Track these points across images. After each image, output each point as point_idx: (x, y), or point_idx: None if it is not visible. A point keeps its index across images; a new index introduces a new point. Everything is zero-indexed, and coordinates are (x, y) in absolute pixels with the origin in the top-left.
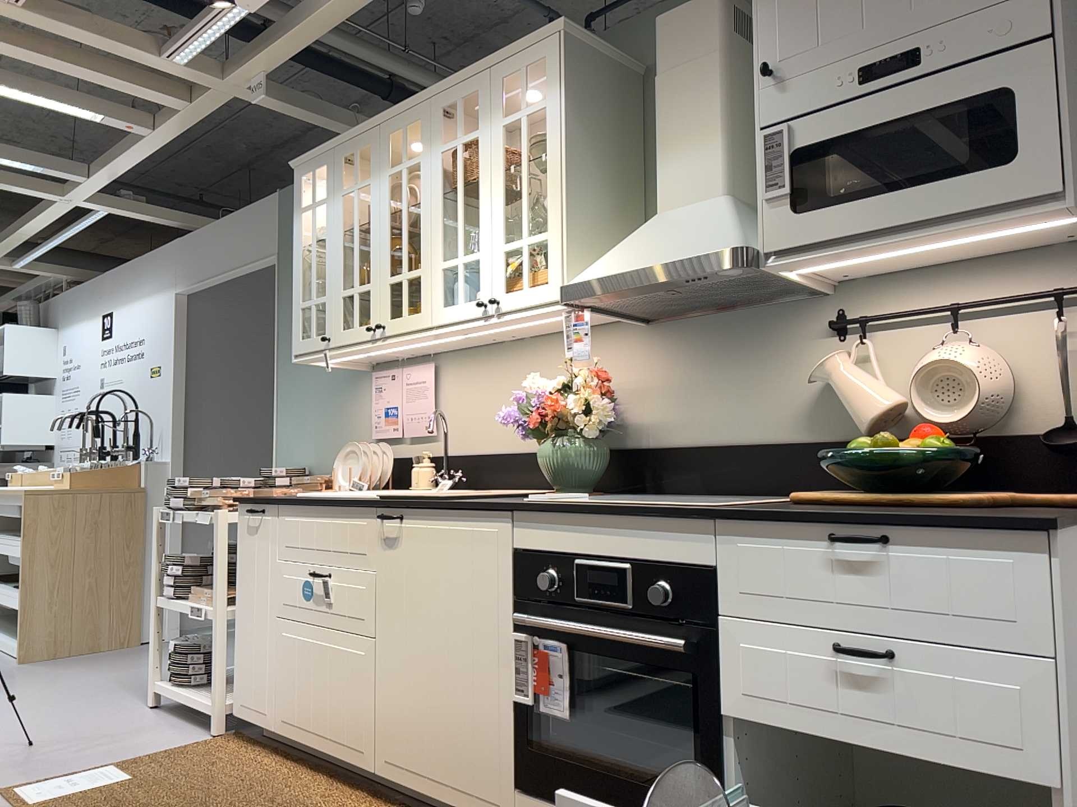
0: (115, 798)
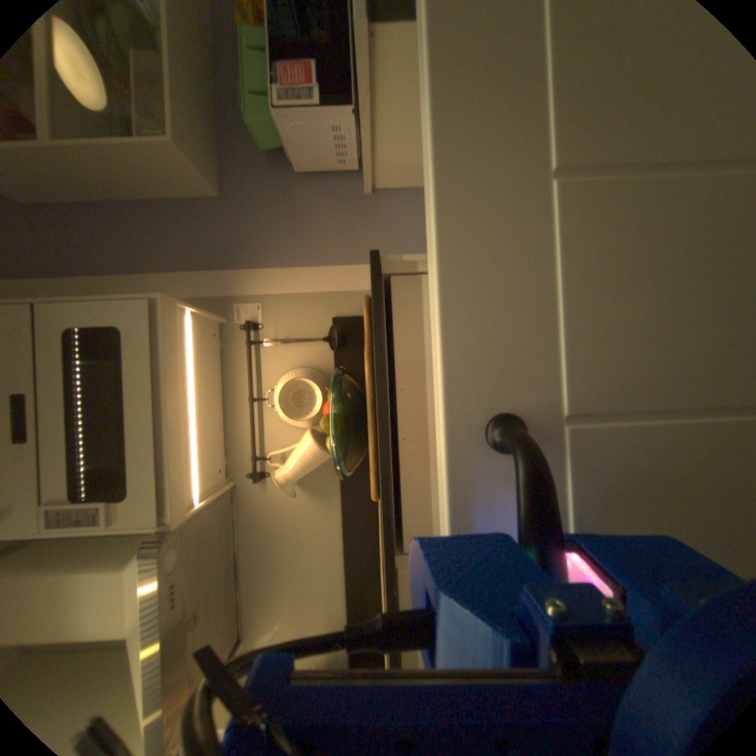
0: None
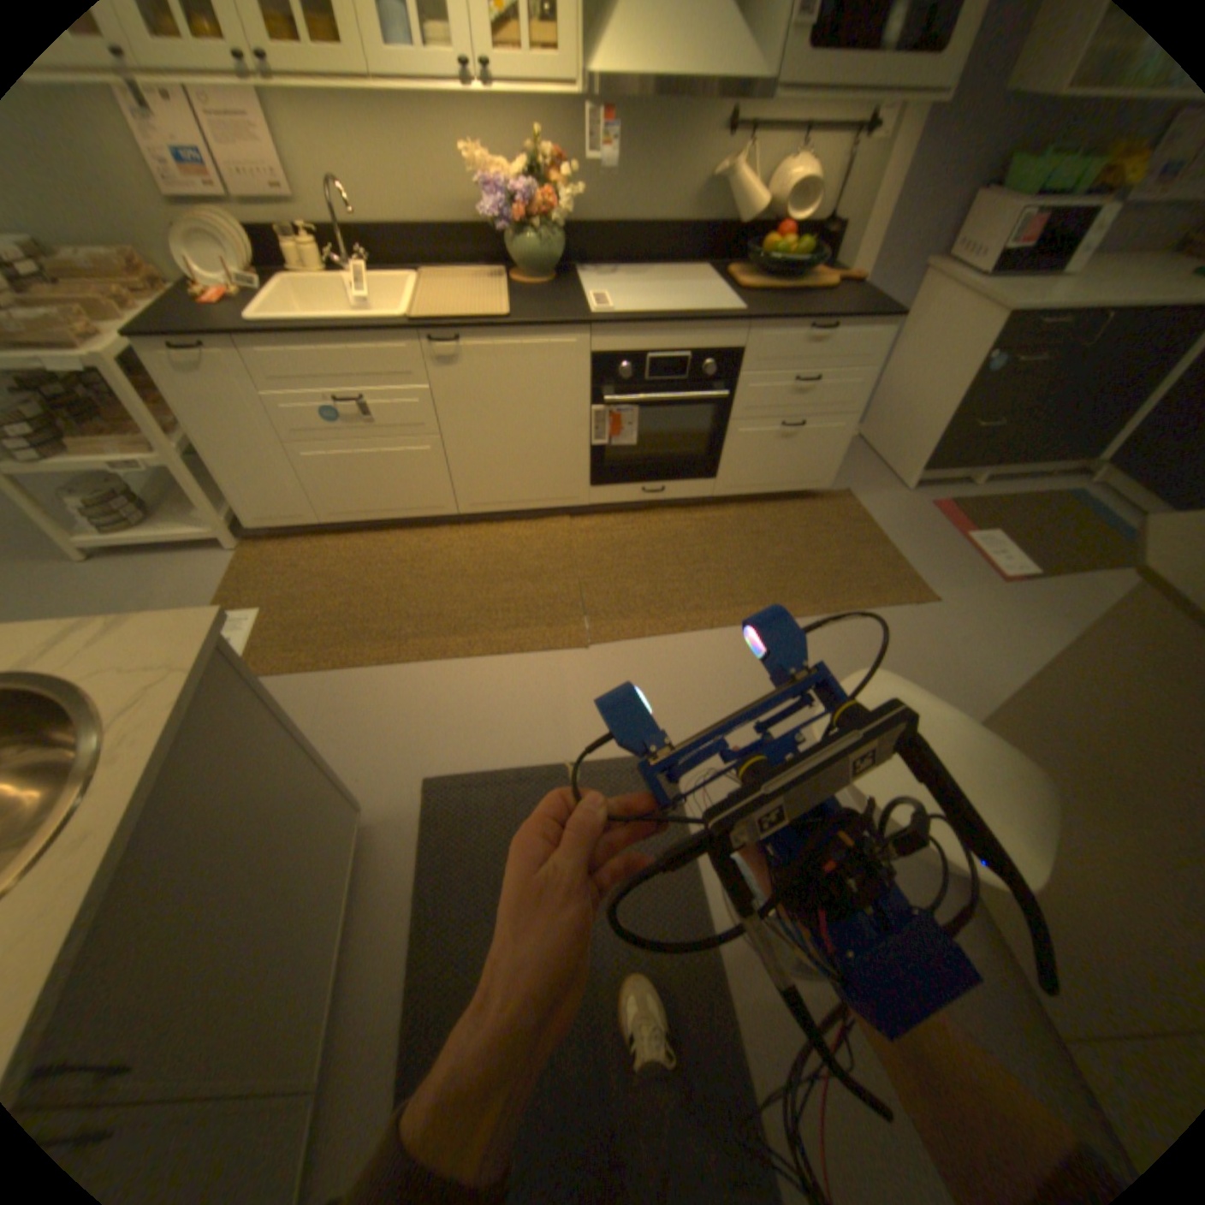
0: (294, 627)
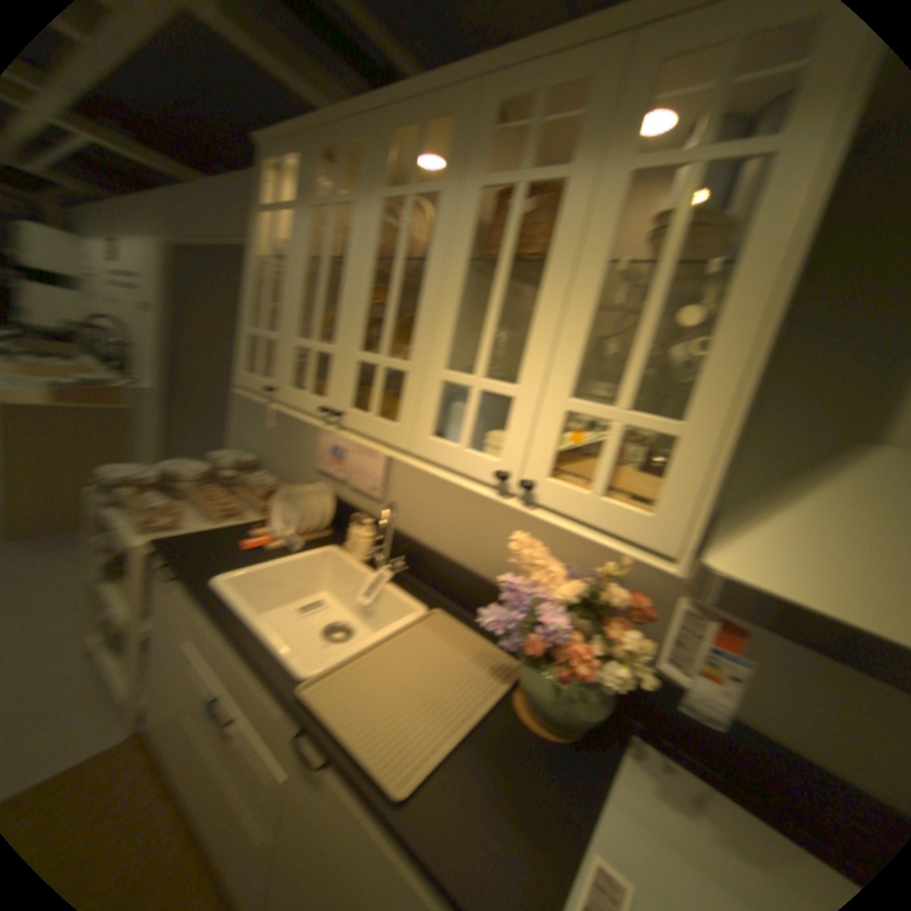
0: None
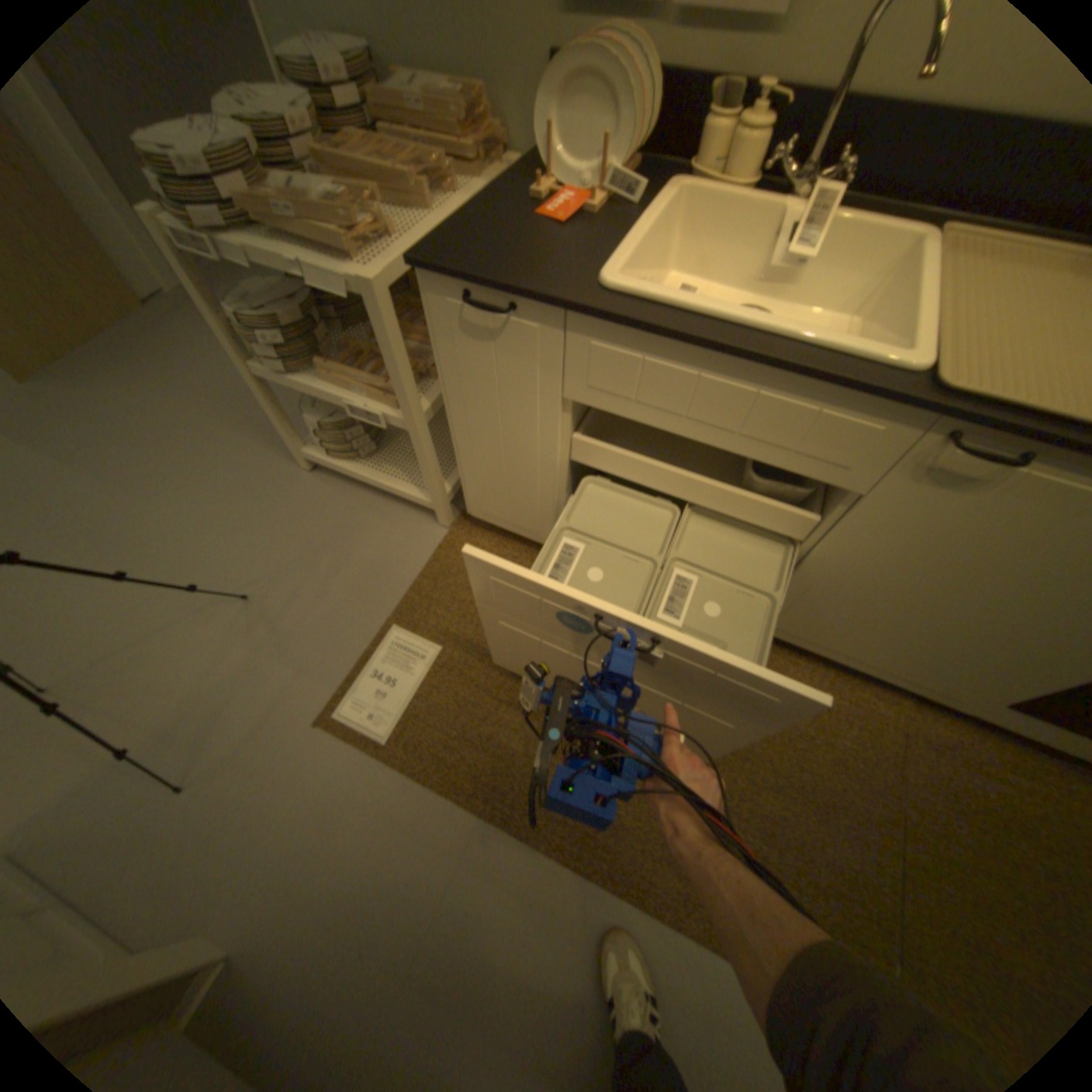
0: (469, 701)
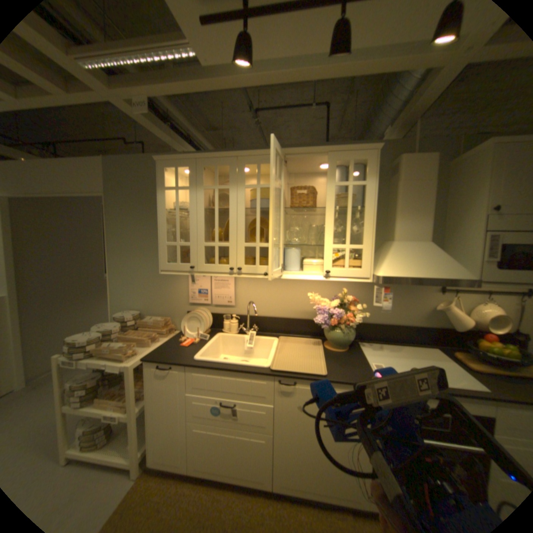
0: None
